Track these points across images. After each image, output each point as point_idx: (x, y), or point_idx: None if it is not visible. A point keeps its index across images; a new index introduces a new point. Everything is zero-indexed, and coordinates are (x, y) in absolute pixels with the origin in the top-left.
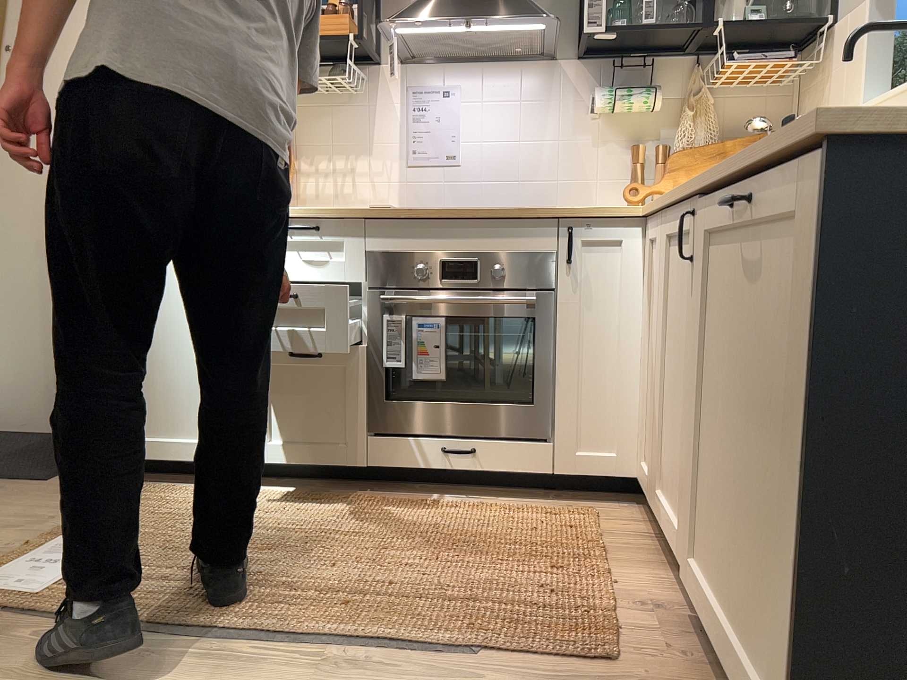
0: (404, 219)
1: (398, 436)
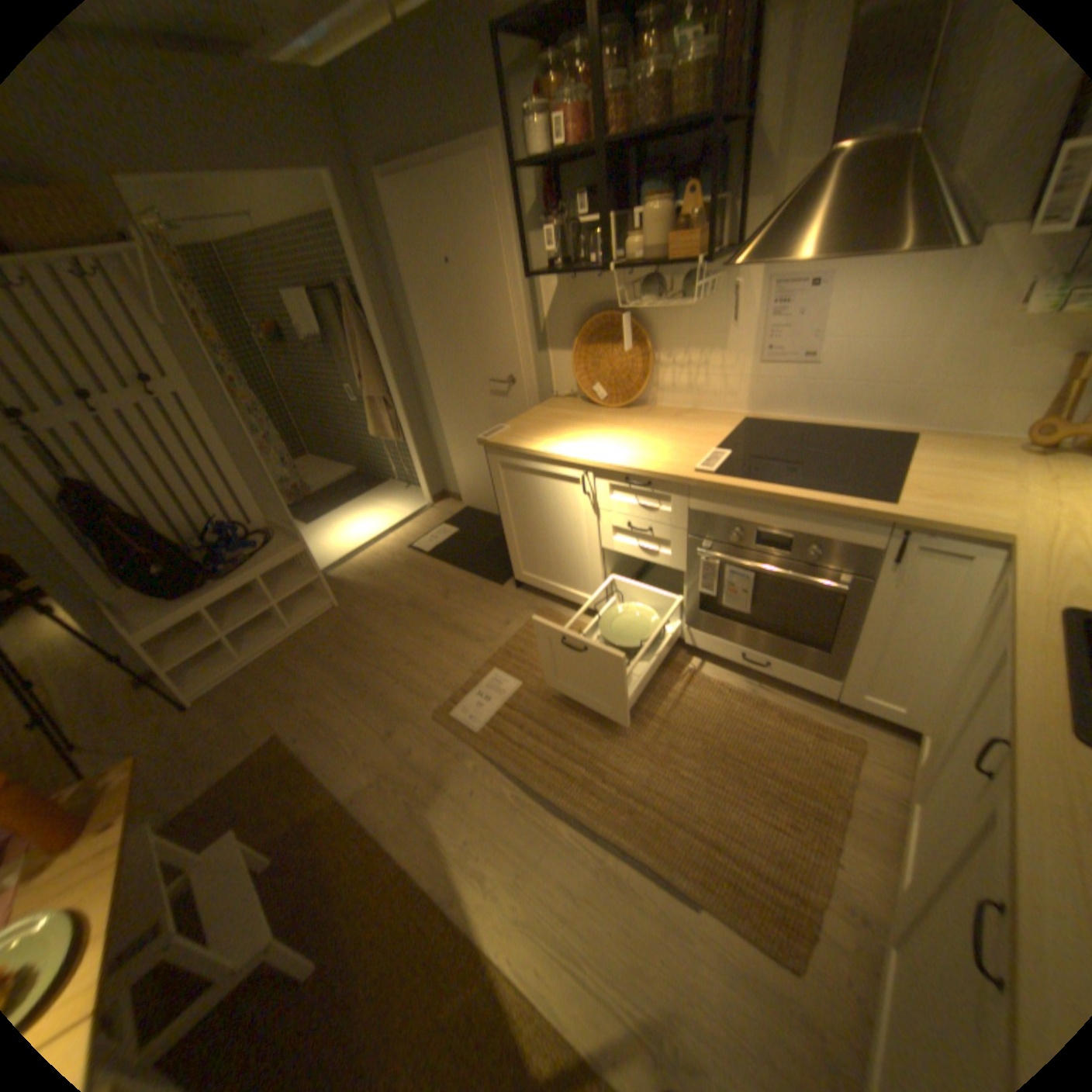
0: (723, 490)
1: (709, 627)
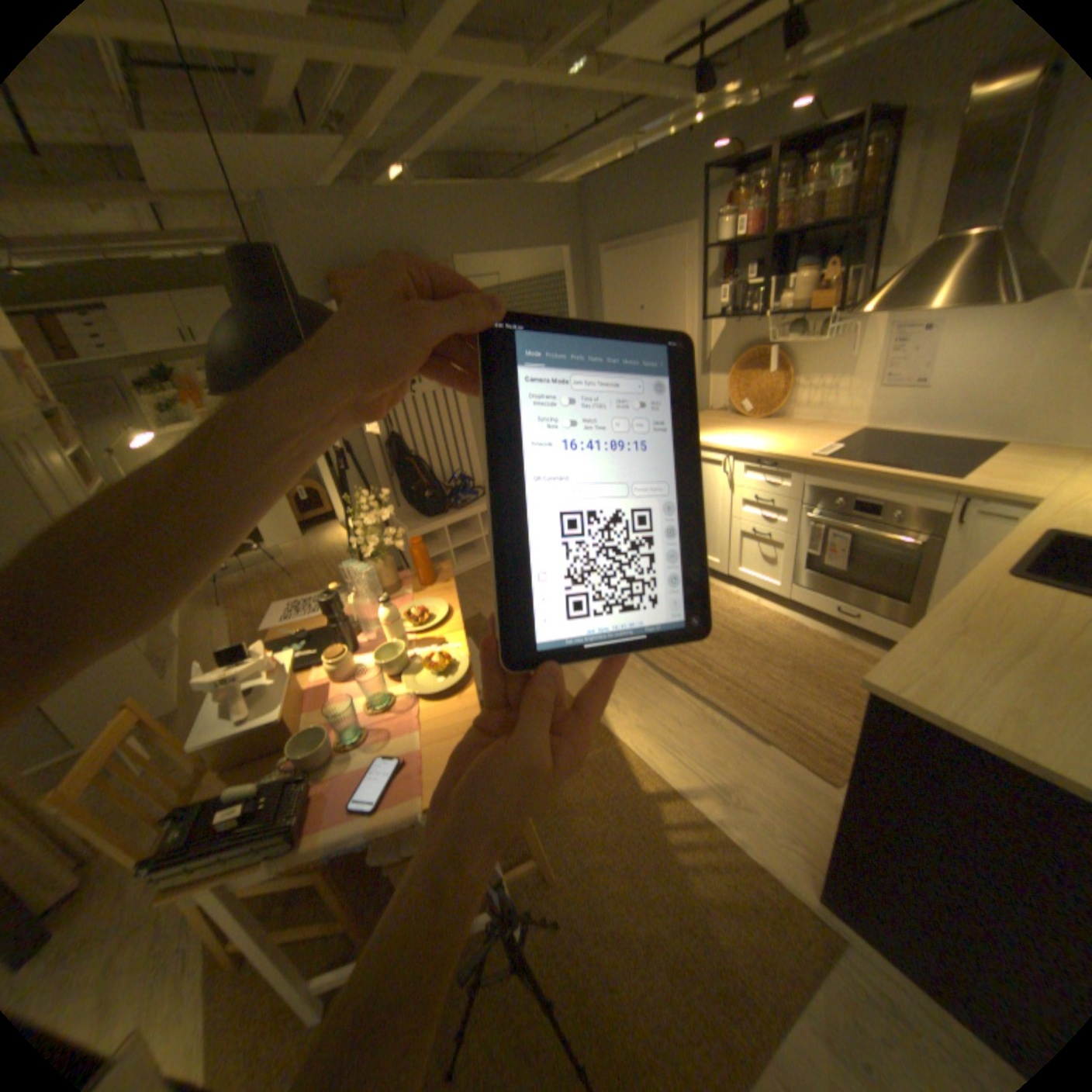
0: (831, 469)
1: (812, 587)
